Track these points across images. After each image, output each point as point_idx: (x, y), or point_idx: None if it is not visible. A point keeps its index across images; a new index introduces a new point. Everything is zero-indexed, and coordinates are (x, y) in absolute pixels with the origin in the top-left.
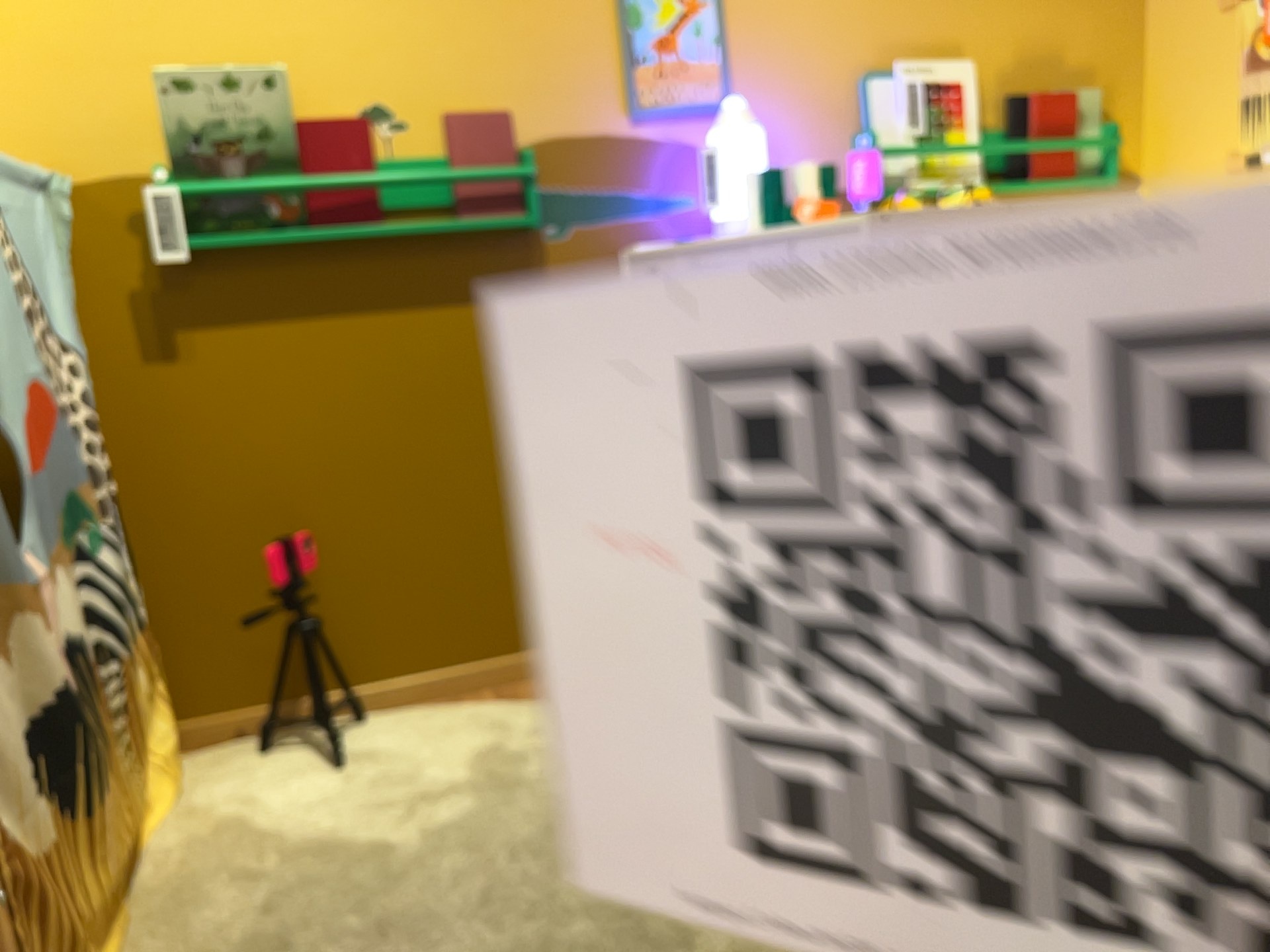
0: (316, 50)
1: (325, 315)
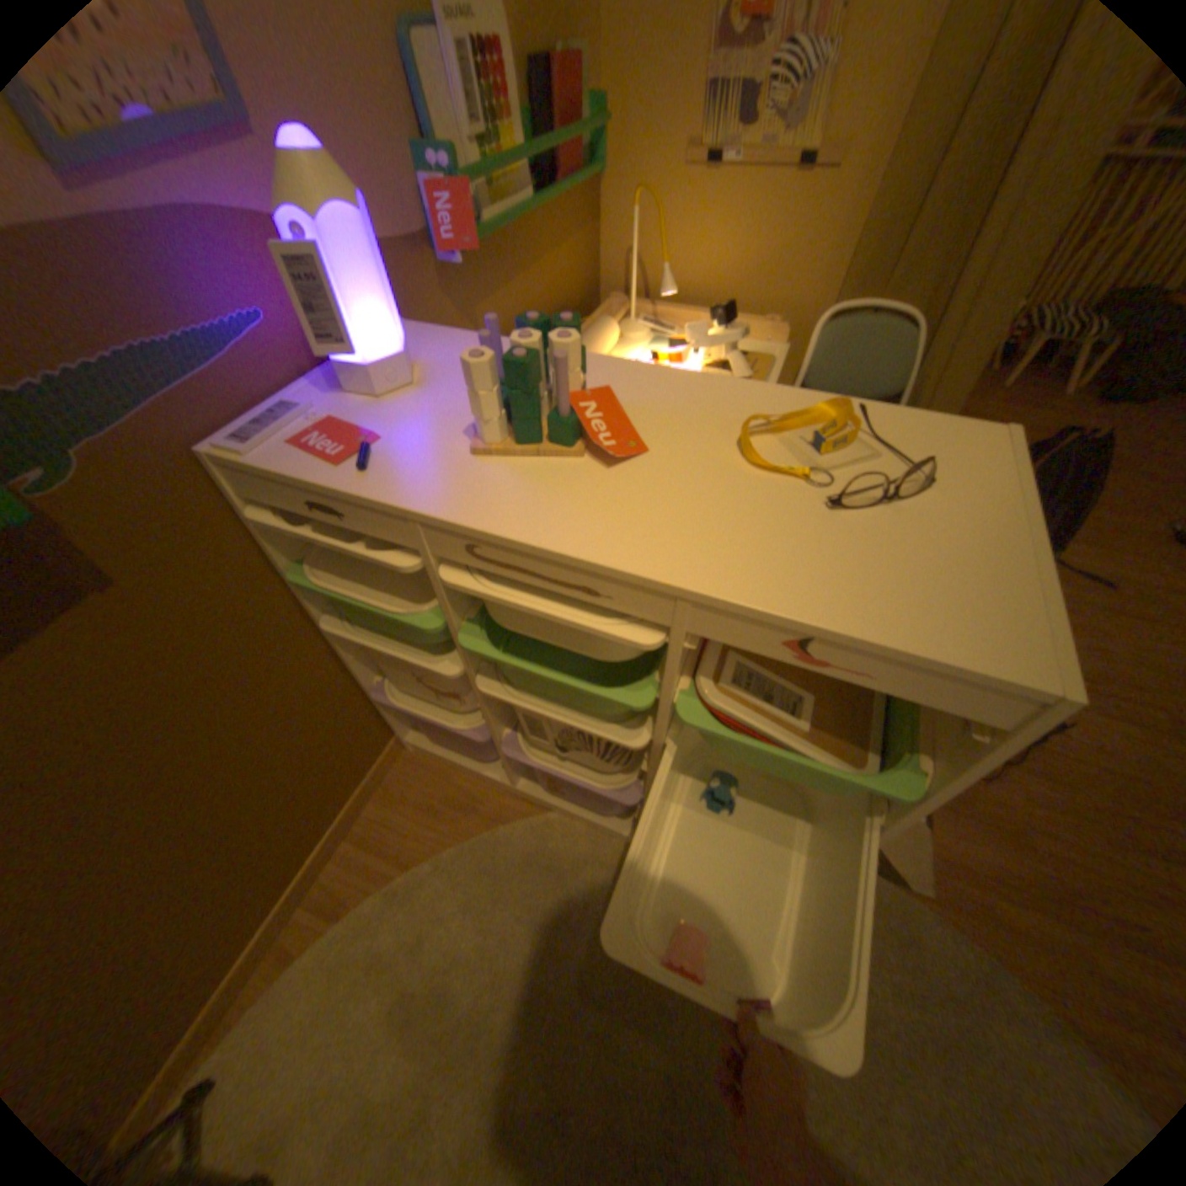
0: None
1: None
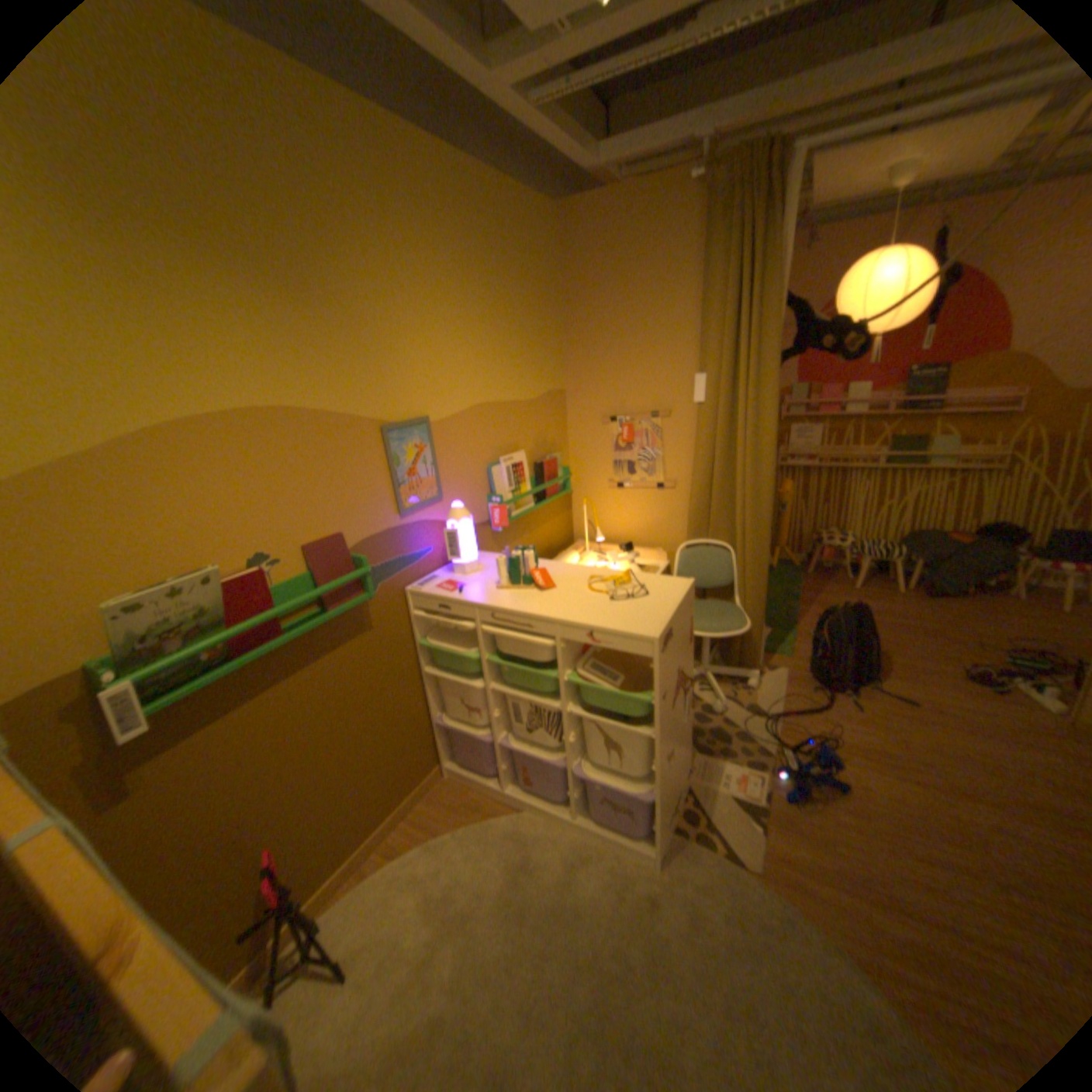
0: (208, 531)
1: (244, 705)
